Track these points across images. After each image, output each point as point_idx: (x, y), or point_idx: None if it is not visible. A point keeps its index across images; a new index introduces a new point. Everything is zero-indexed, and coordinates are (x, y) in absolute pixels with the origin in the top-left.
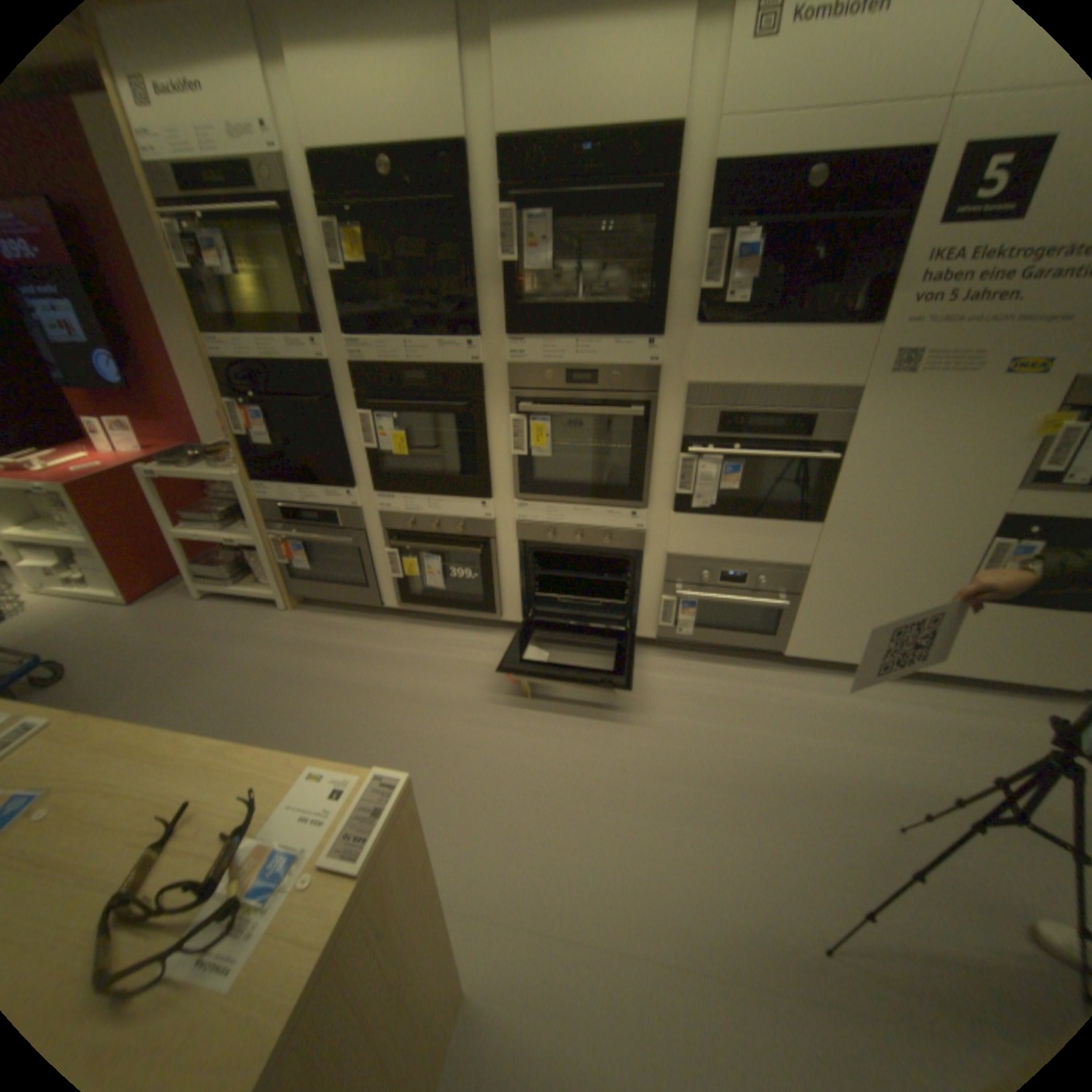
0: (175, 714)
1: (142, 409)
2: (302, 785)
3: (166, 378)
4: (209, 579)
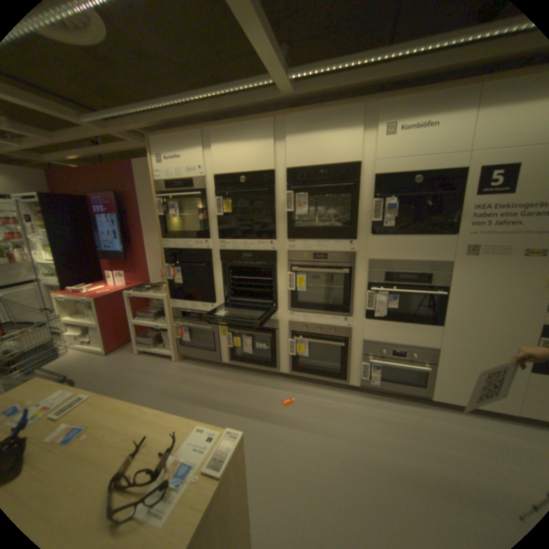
0: None
1: (129, 268)
2: (191, 437)
3: (141, 255)
4: (143, 344)
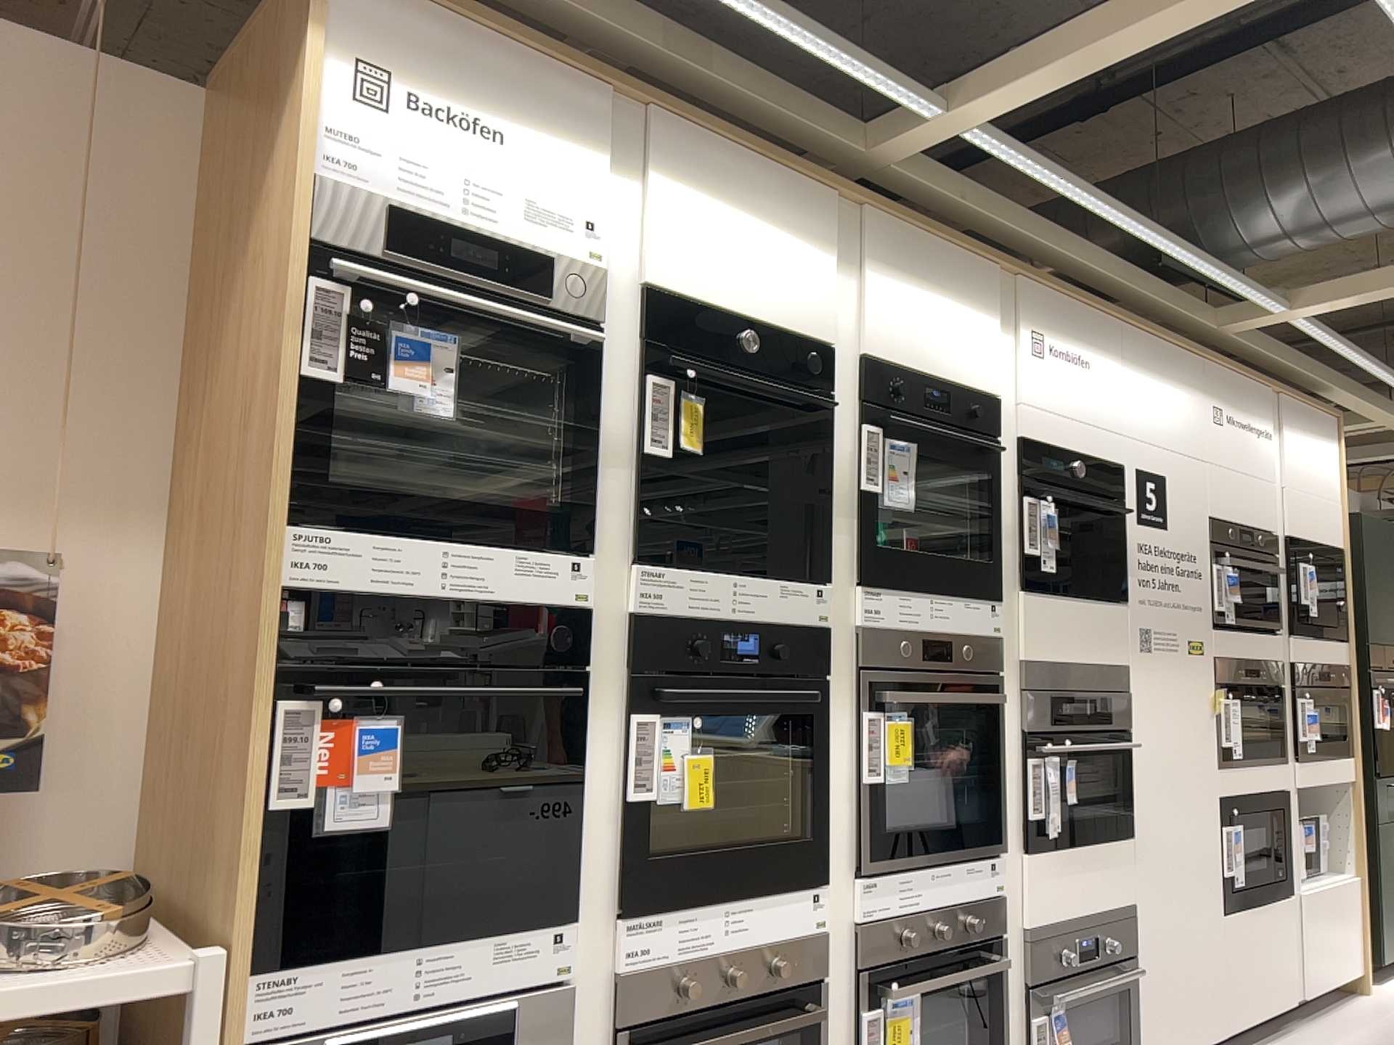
0: None
1: None
2: None
3: None
4: None
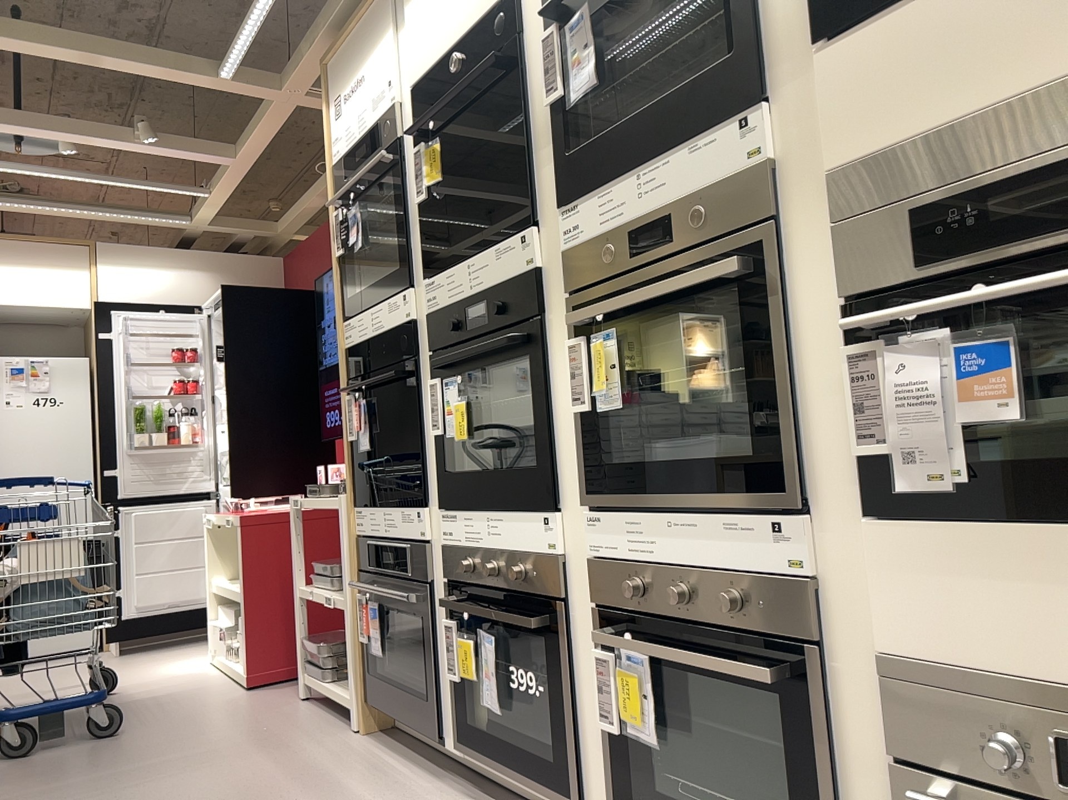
0: (121, 798)
1: None
2: None
3: None
4: (318, 663)
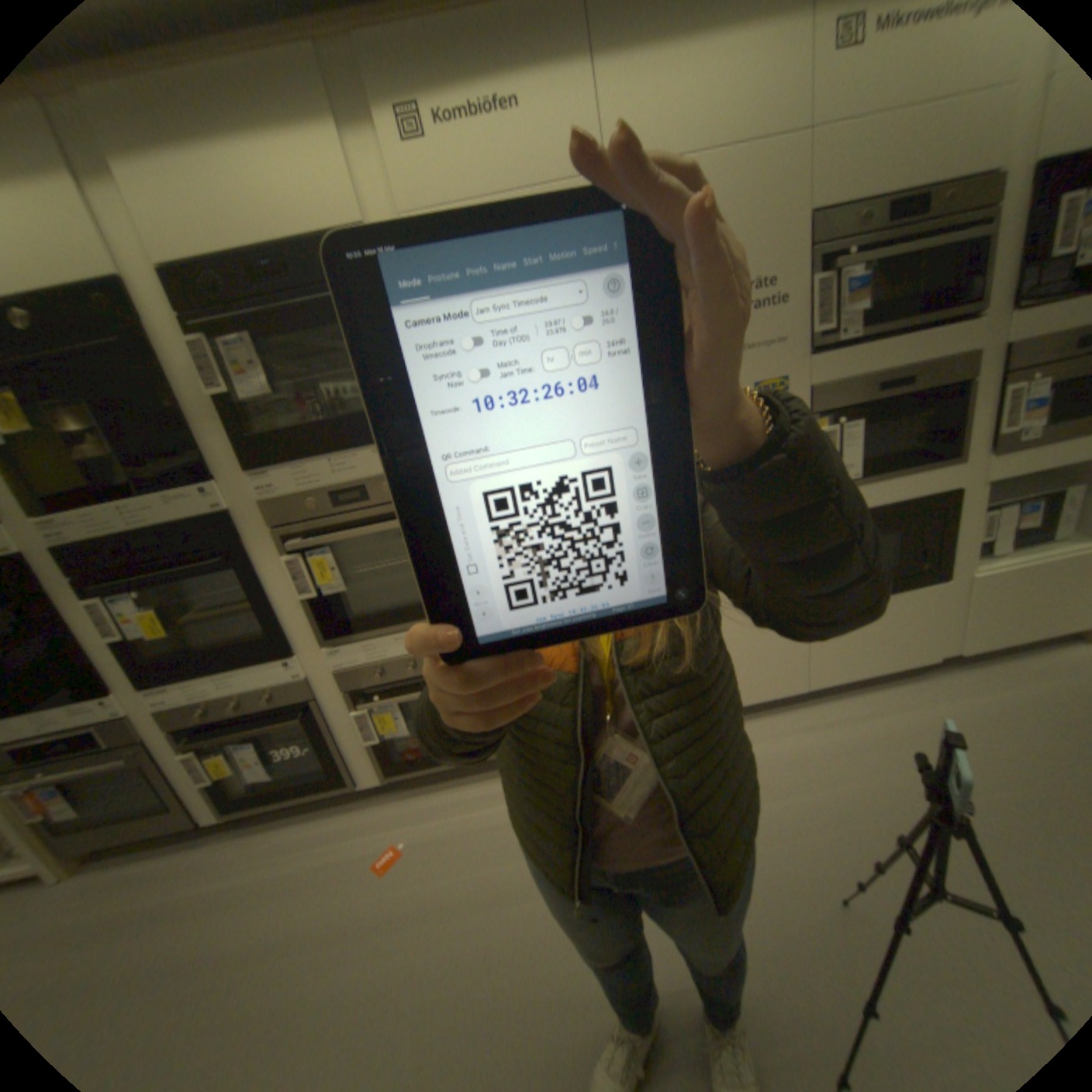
0: None
1: None
2: None
3: None
4: None
